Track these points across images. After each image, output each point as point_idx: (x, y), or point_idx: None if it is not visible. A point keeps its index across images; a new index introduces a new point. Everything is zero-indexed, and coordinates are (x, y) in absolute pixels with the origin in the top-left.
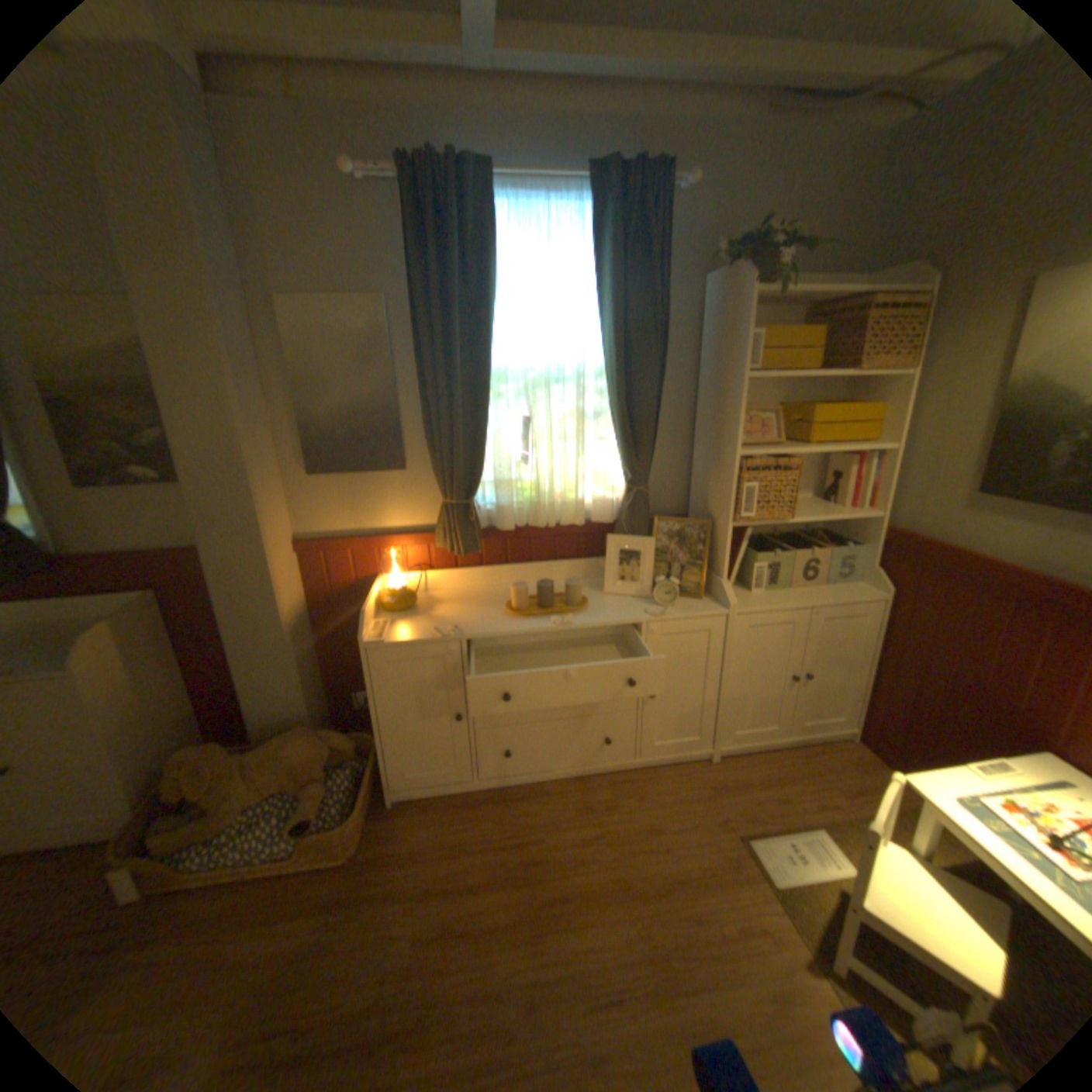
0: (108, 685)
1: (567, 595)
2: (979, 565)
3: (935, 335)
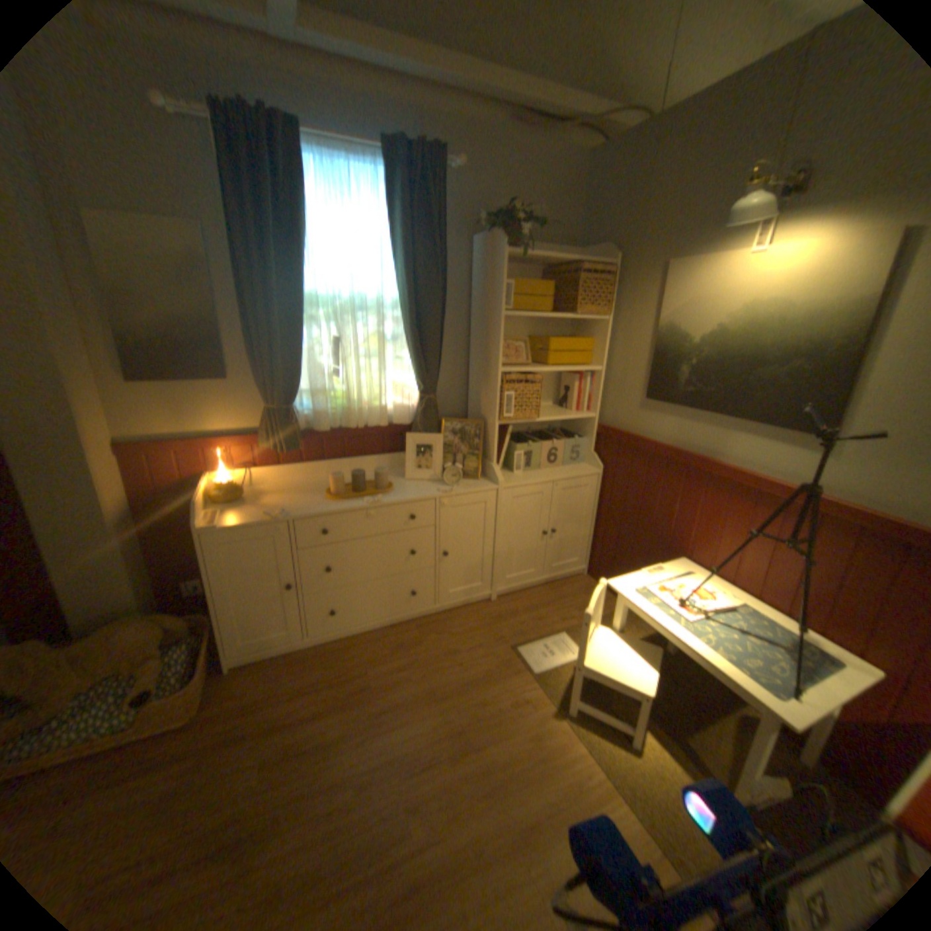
0: None
1: (376, 483)
2: (647, 446)
3: (619, 295)
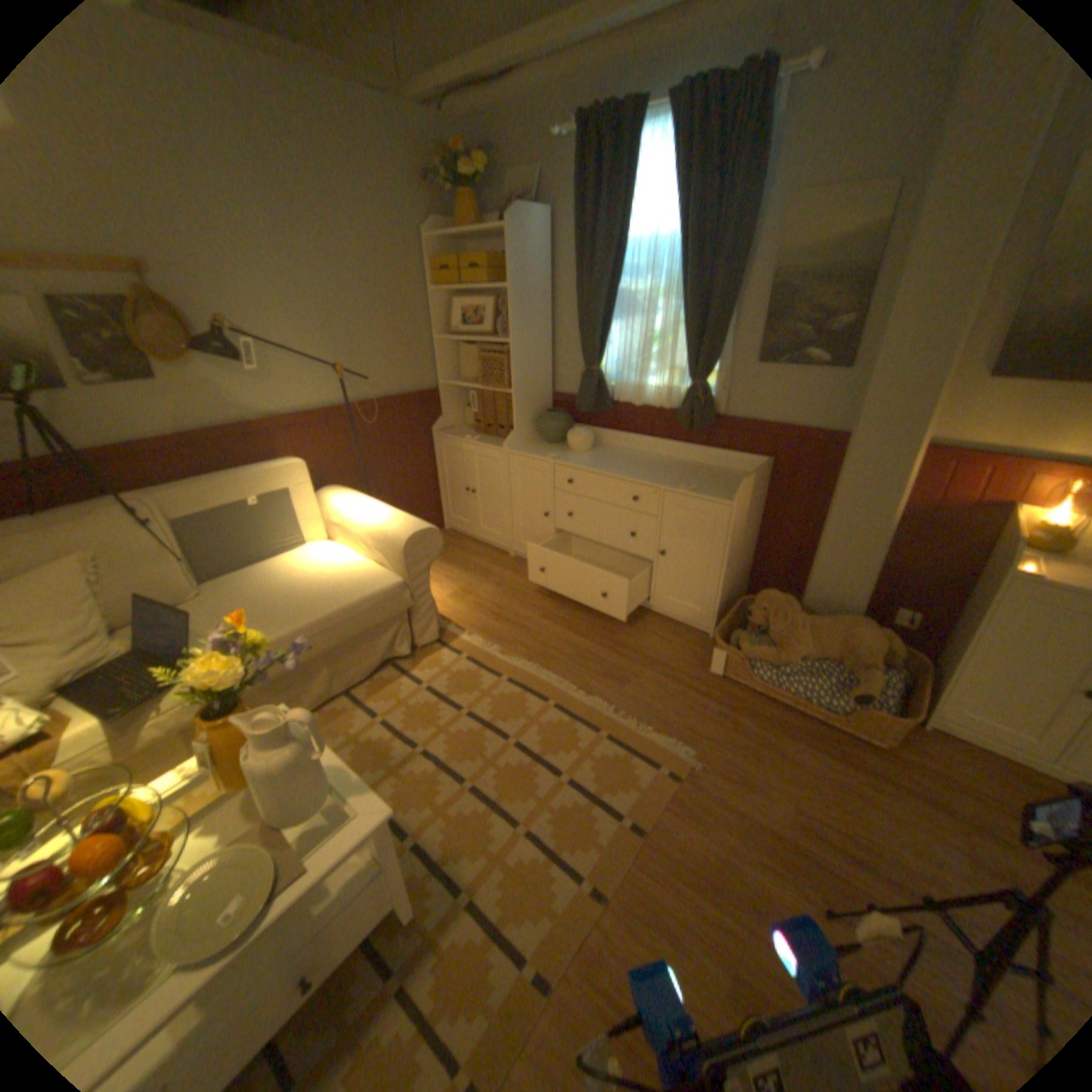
0: (740, 521)
1: None
2: None
3: None
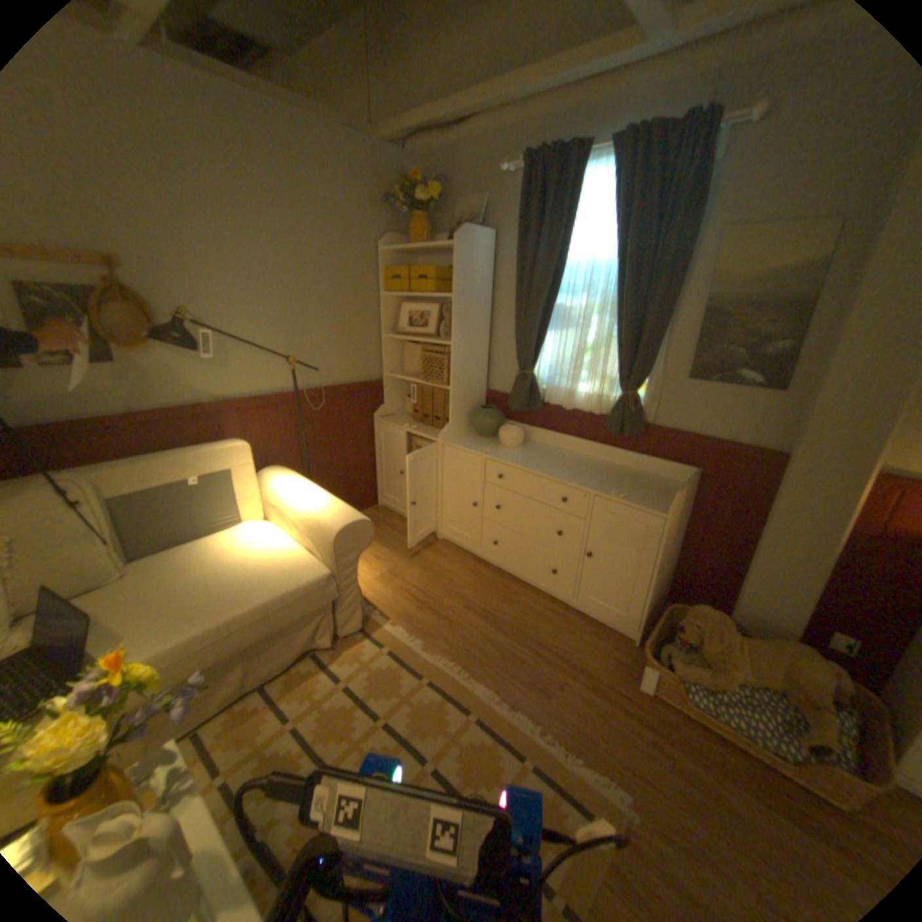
0: (672, 532)
1: None
2: None
3: None
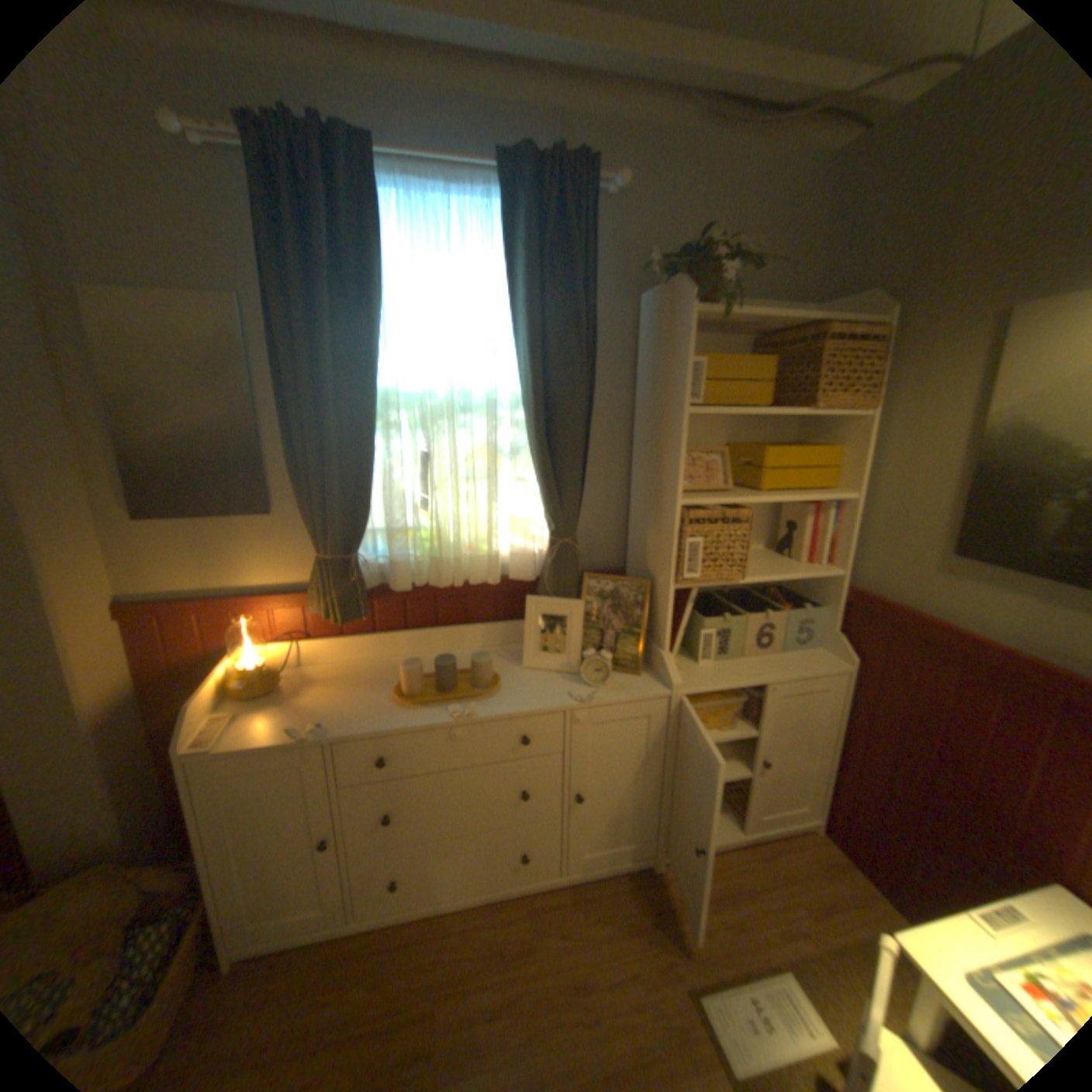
0: None
1: (477, 672)
2: (961, 642)
3: (897, 372)
